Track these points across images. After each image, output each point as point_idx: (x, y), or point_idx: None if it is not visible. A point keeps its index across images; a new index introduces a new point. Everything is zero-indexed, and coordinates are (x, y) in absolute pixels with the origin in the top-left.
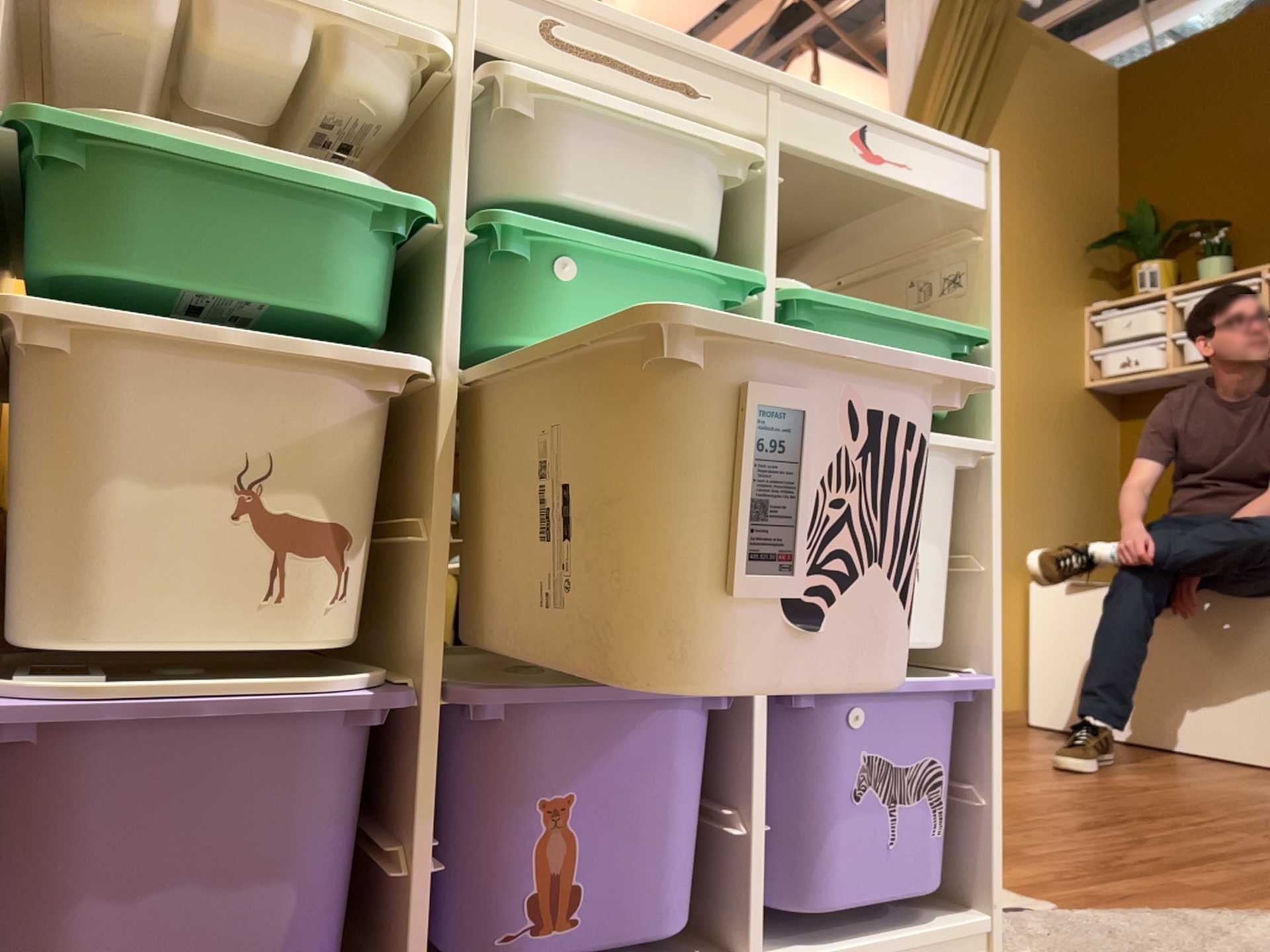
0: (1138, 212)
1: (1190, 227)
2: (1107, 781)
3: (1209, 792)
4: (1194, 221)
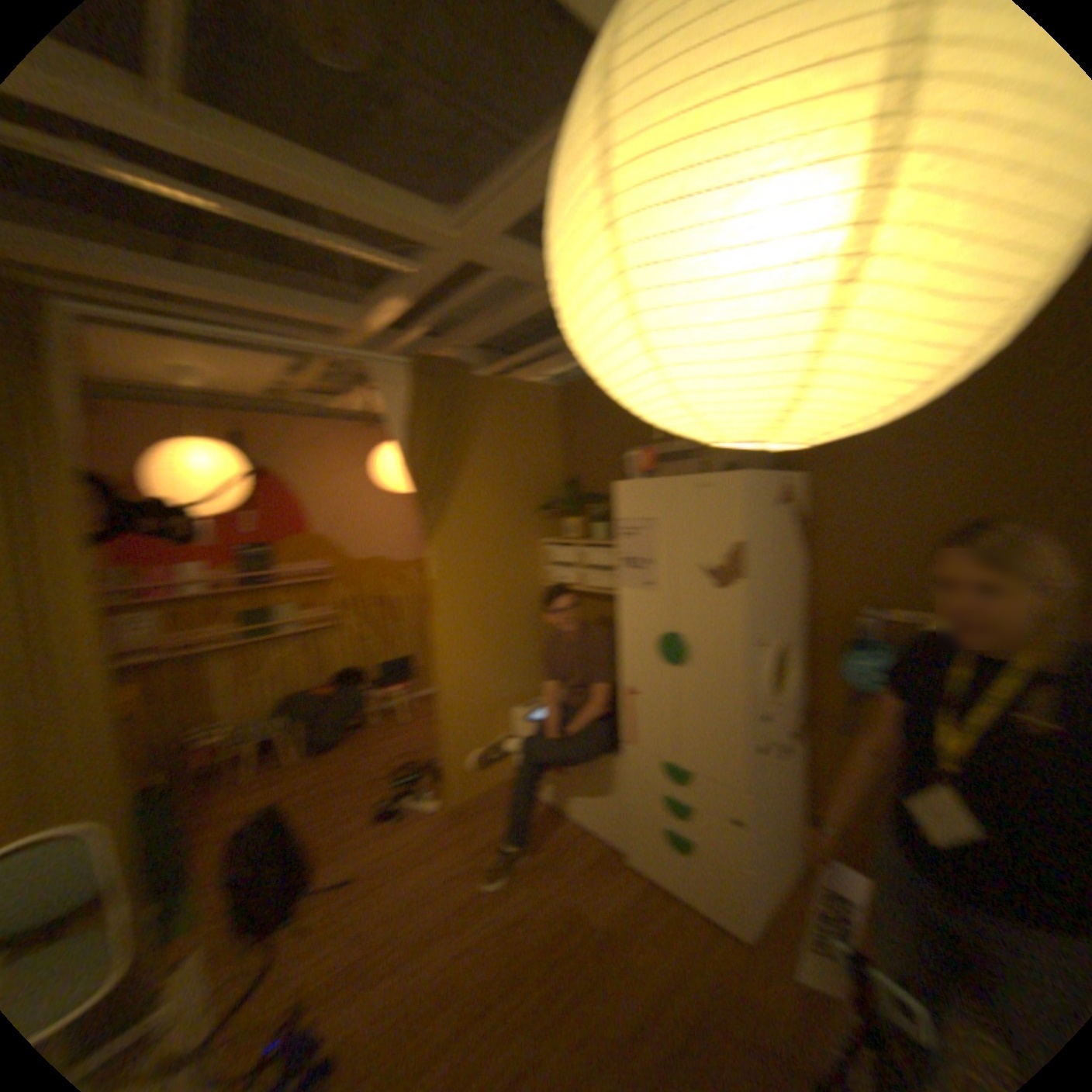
0: (570, 478)
1: (590, 500)
2: (495, 926)
3: (545, 932)
4: (595, 492)
